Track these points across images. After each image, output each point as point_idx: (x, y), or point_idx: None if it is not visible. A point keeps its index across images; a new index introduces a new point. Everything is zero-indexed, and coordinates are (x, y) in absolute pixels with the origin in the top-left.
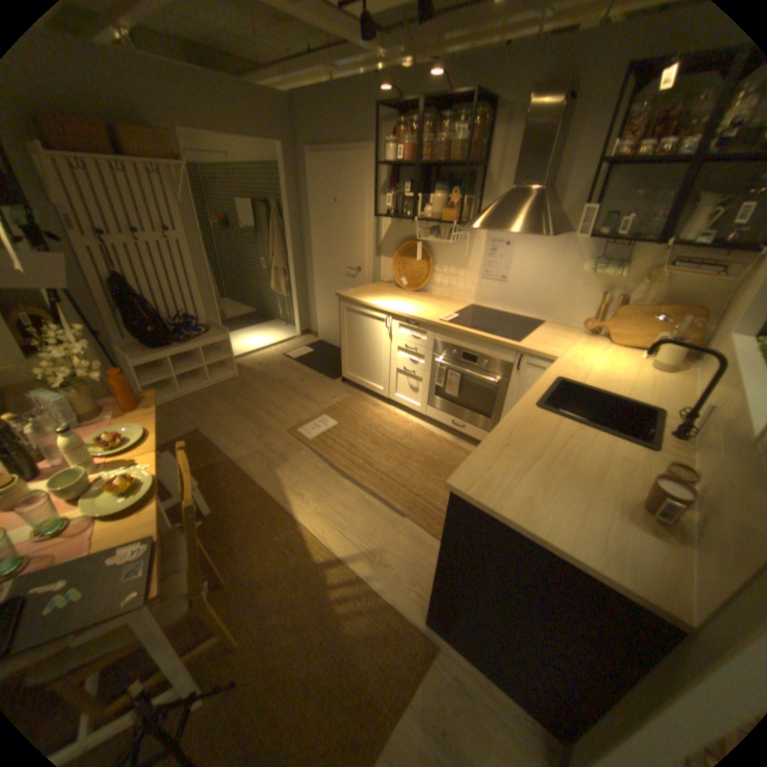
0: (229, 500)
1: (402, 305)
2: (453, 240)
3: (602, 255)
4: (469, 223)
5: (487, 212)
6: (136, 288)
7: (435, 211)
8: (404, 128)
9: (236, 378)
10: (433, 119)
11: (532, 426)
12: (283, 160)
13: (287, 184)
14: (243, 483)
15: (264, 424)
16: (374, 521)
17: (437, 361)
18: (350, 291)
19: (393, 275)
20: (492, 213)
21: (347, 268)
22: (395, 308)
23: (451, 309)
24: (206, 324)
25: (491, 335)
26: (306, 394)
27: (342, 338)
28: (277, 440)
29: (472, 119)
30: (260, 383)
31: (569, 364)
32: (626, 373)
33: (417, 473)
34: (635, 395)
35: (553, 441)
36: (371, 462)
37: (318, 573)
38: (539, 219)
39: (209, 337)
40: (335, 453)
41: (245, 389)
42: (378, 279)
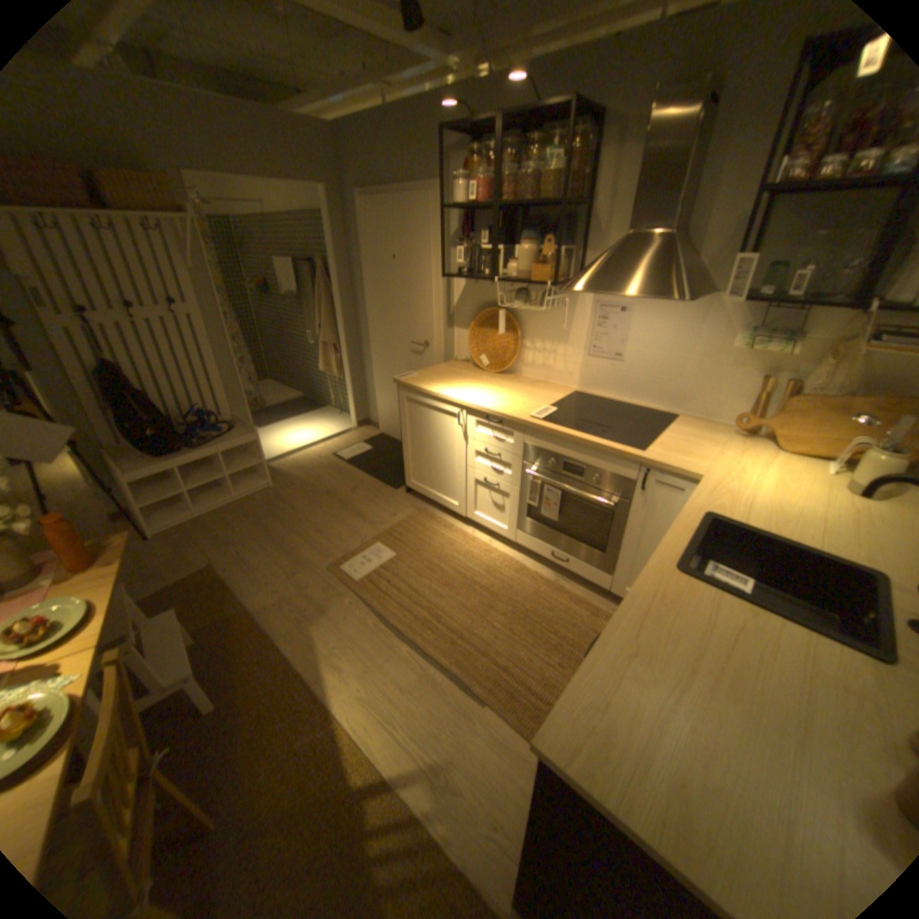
0: (238, 679)
1: (480, 394)
2: (548, 305)
3: (761, 324)
4: (569, 282)
5: (593, 268)
6: (132, 380)
7: (521, 268)
8: (477, 158)
9: (268, 490)
10: (515, 144)
11: (674, 610)
12: (328, 208)
13: (333, 238)
14: (261, 651)
15: (298, 557)
16: (440, 714)
17: (528, 472)
18: (412, 376)
19: (469, 352)
20: (600, 270)
21: (410, 344)
22: (469, 399)
23: (546, 399)
24: (229, 421)
25: (602, 440)
26: (357, 511)
27: (404, 436)
28: (313, 582)
29: (568, 142)
30: (298, 496)
31: (721, 487)
32: (810, 501)
33: (503, 633)
34: (831, 544)
35: (712, 642)
36: (439, 615)
37: (354, 808)
38: (668, 276)
39: (229, 439)
40: (390, 601)
41: (278, 505)
42: (450, 356)
